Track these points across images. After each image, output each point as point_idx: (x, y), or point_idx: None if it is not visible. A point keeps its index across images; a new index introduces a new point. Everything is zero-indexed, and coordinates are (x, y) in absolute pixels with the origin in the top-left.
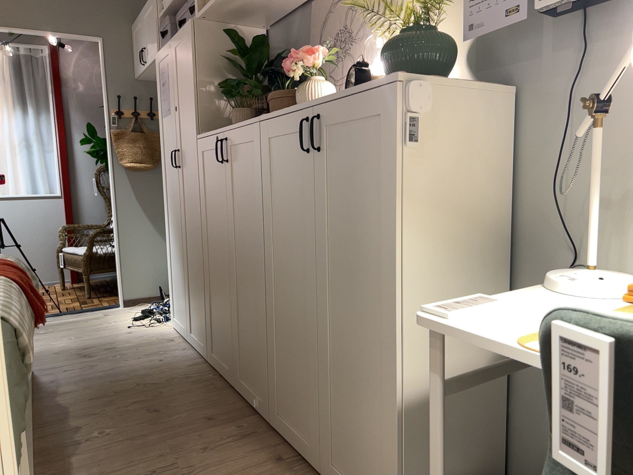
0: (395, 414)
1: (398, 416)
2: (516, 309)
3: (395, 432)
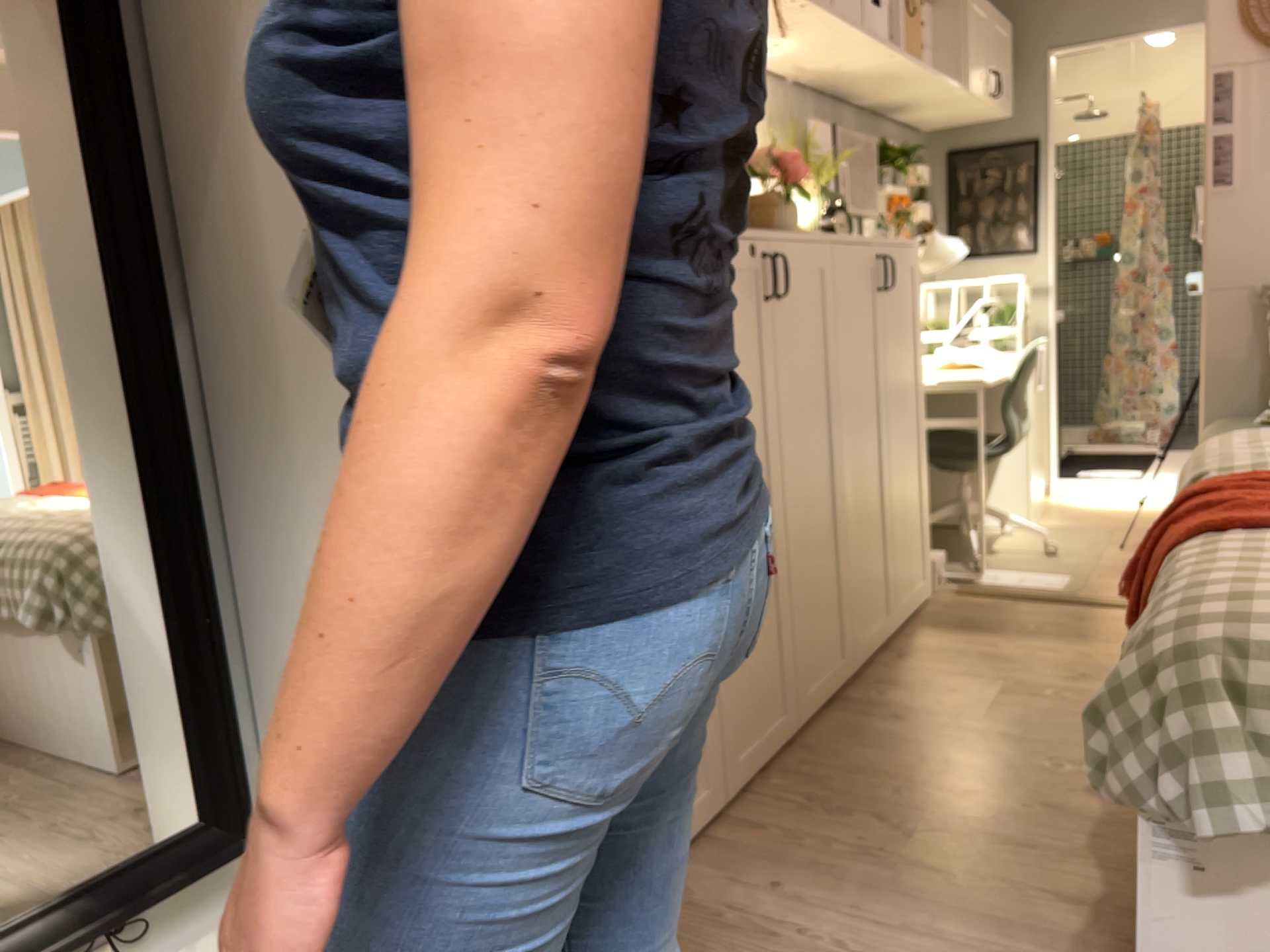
0: (923, 484)
1: (924, 483)
2: (929, 378)
3: (923, 498)
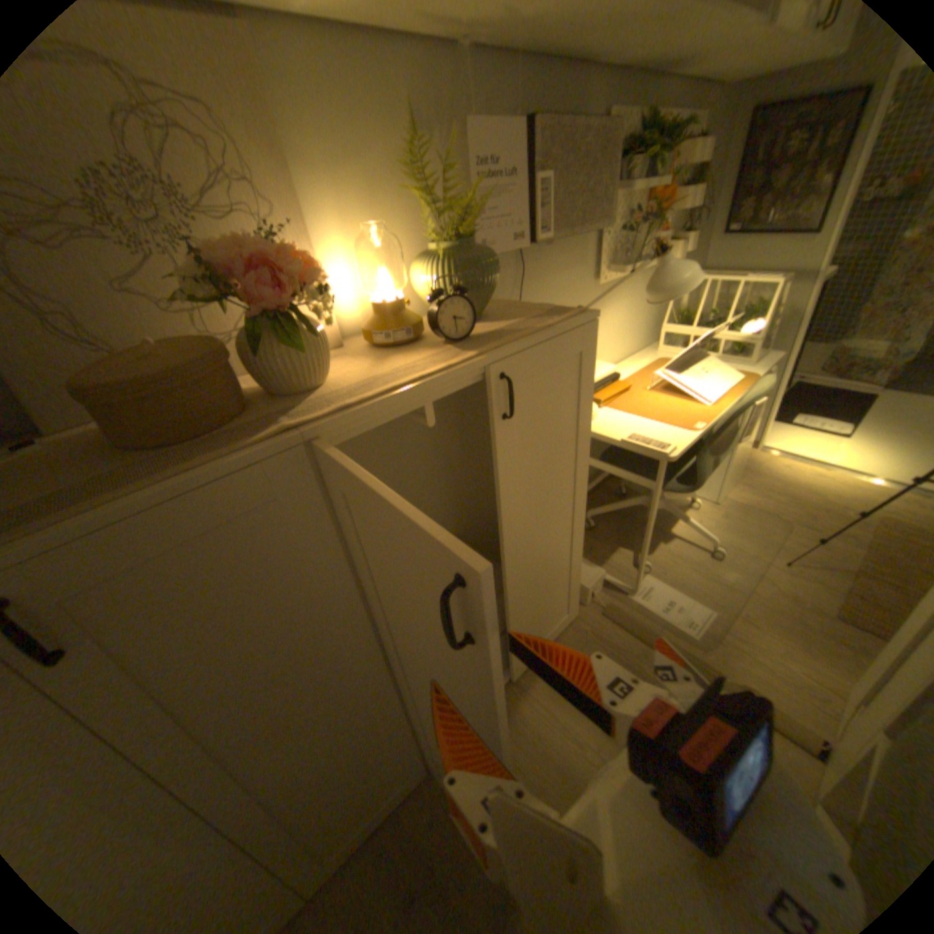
0: (580, 549)
1: (582, 547)
2: (622, 432)
3: (579, 559)
